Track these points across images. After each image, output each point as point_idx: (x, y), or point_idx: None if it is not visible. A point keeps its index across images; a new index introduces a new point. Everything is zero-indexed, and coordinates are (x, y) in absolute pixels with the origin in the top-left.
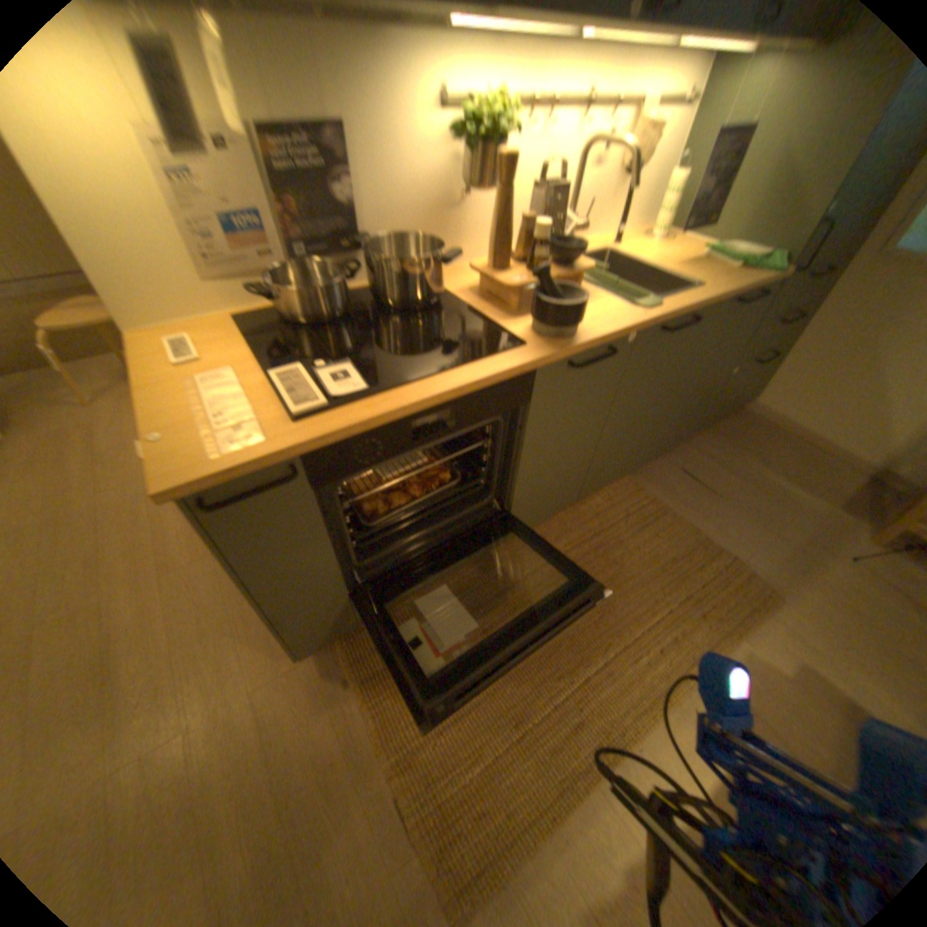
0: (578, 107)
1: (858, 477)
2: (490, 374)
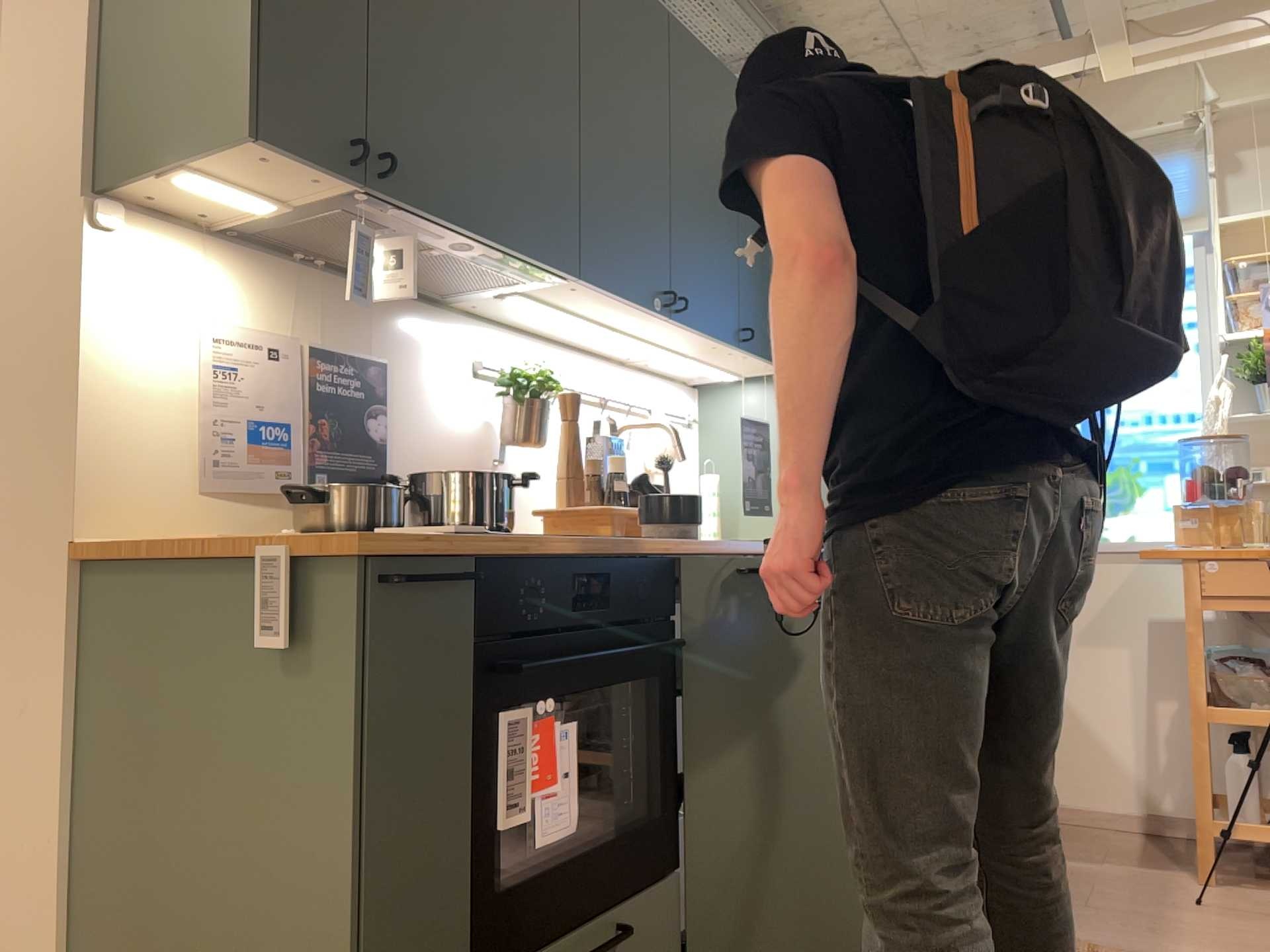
0: (588, 413)
1: (1130, 836)
2: (635, 549)
